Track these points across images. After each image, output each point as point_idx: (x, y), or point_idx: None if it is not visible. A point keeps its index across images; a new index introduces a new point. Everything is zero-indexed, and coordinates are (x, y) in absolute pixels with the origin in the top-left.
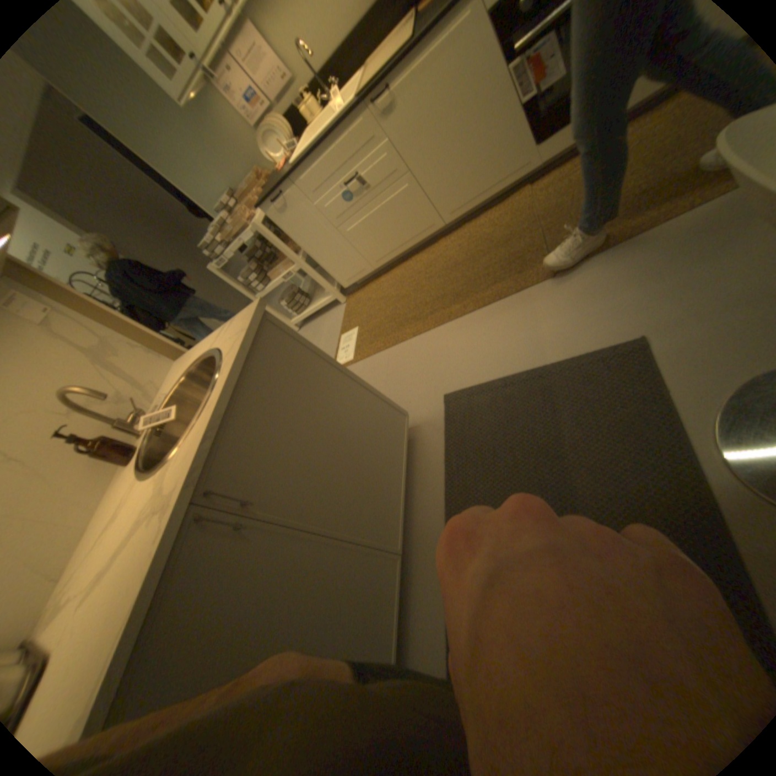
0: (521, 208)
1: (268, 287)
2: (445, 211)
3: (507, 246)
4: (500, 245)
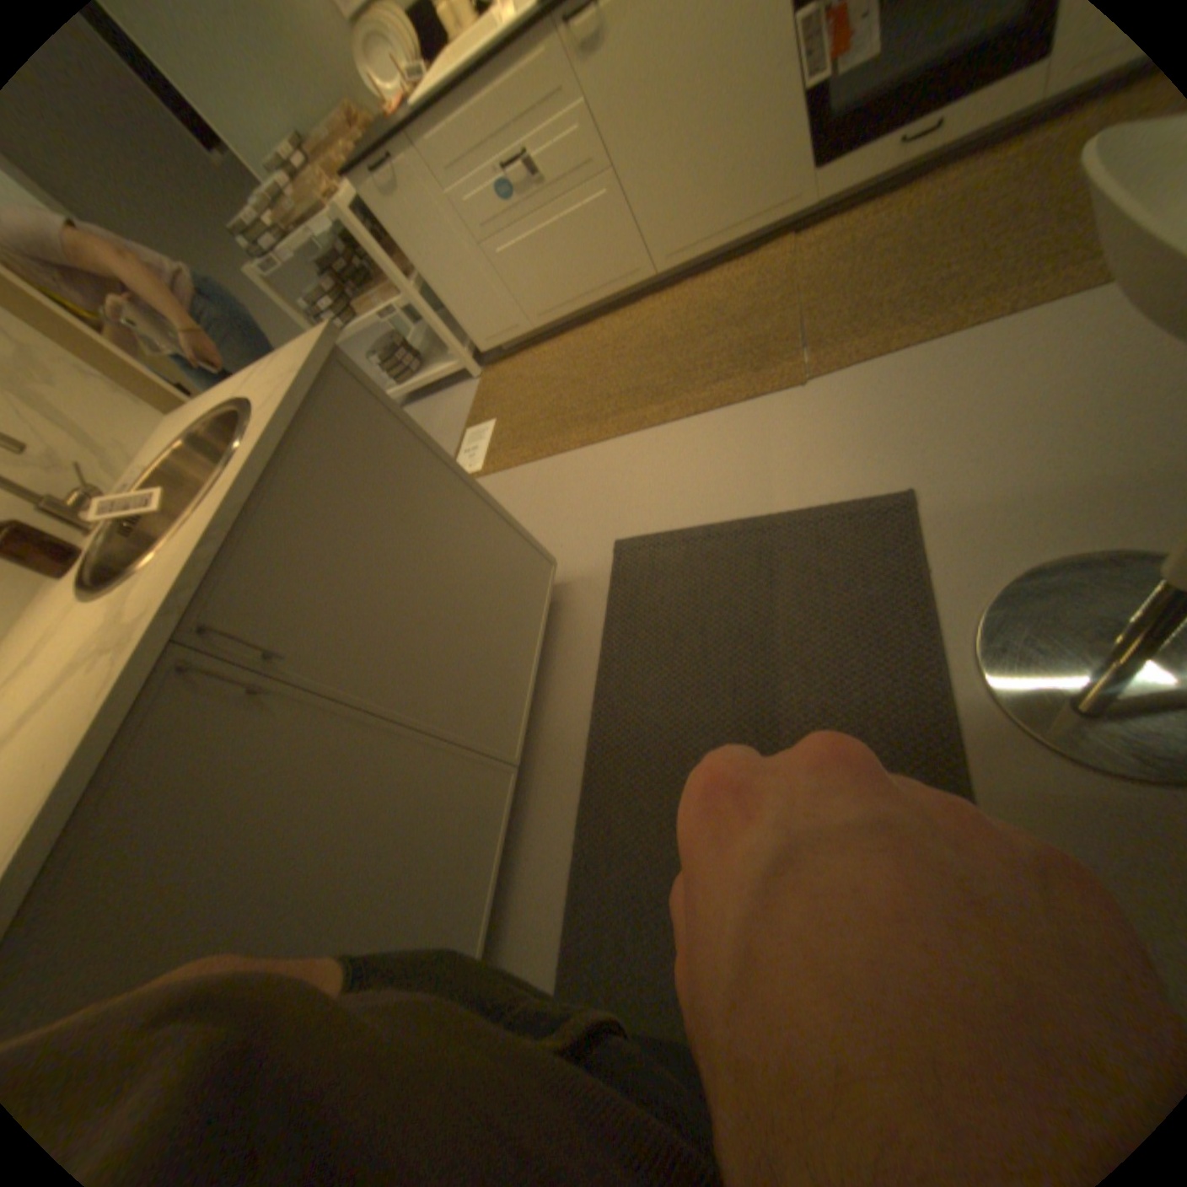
0: (774, 269)
1: (349, 326)
2: (659, 250)
3: (744, 326)
4: (734, 323)
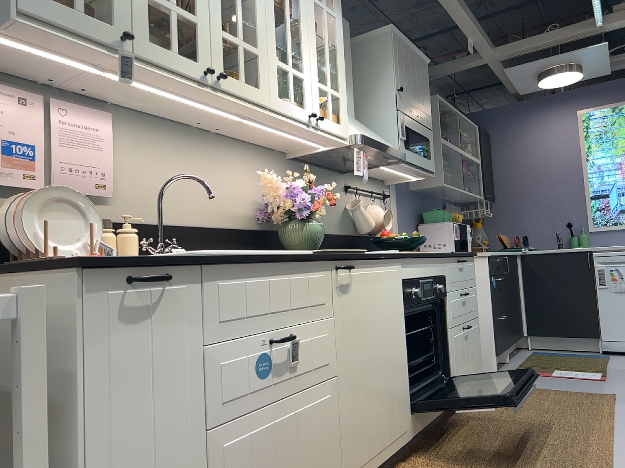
0: None
1: None
2: None
3: None
4: None
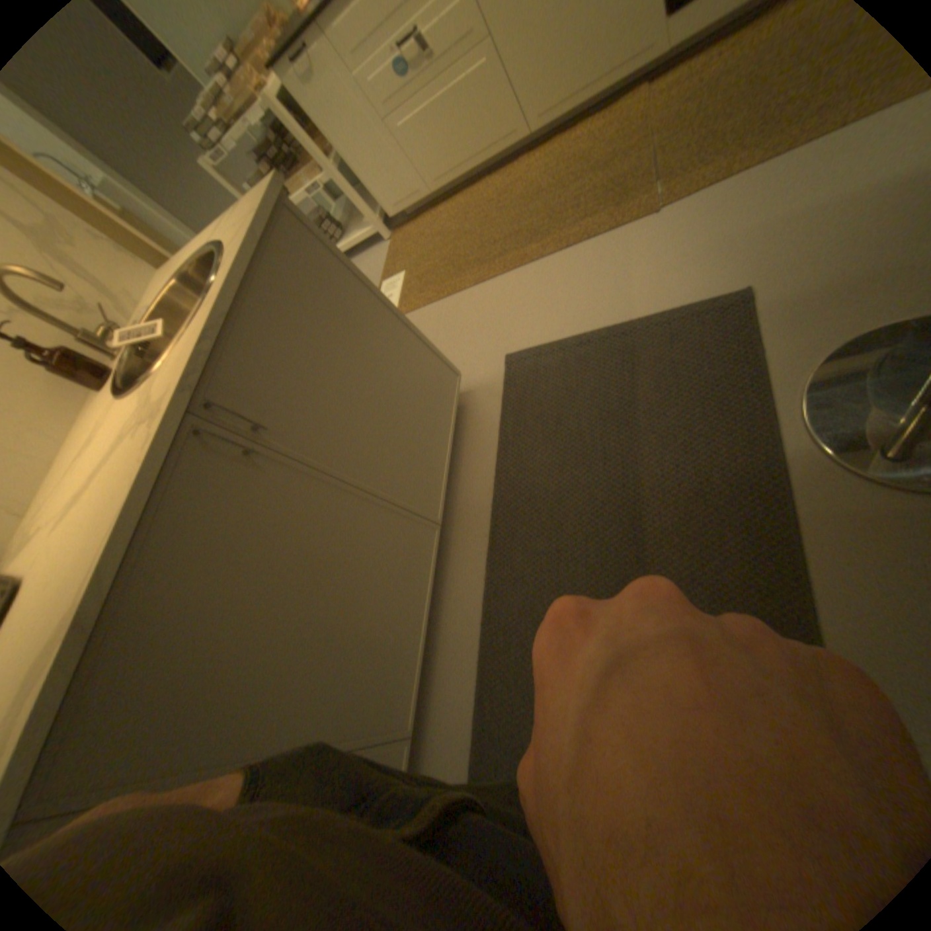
0: (631, 116)
1: None
2: (532, 111)
3: (606, 168)
4: (598, 167)
